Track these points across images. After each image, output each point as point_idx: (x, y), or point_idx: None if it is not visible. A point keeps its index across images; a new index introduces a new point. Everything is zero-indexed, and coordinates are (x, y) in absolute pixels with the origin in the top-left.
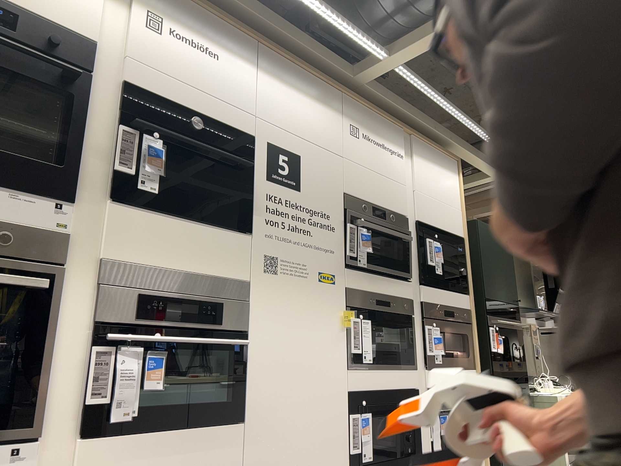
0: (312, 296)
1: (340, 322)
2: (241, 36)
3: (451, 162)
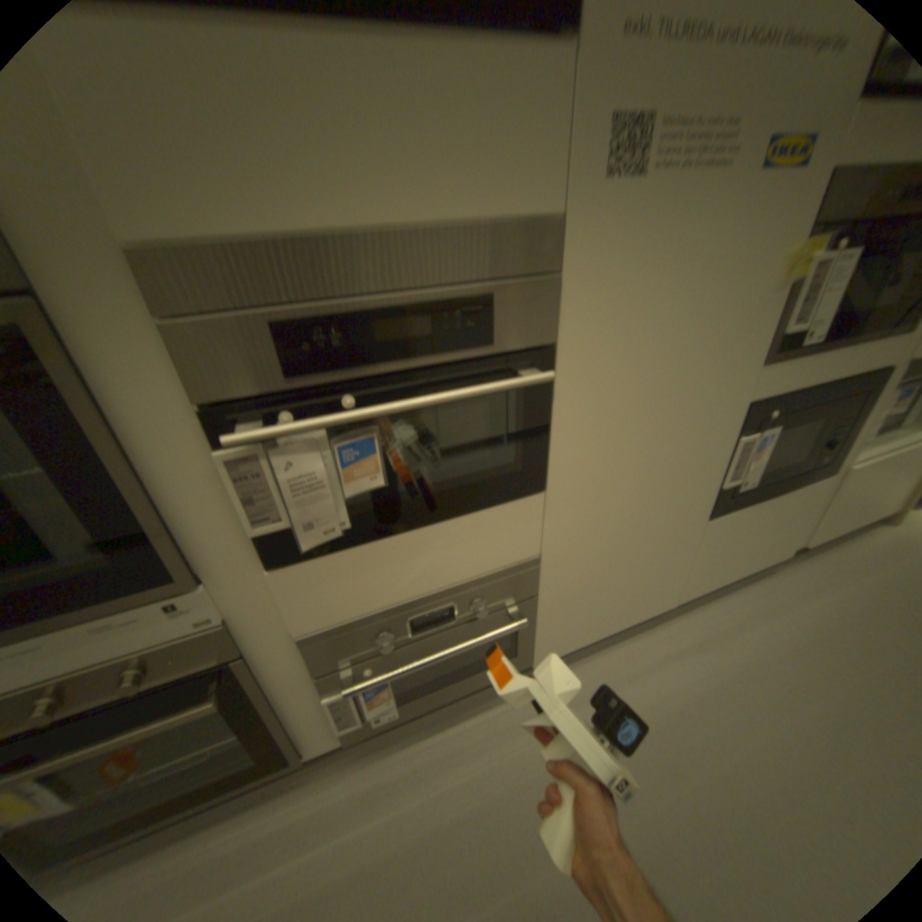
0: (731, 216)
1: (780, 270)
2: None
3: None
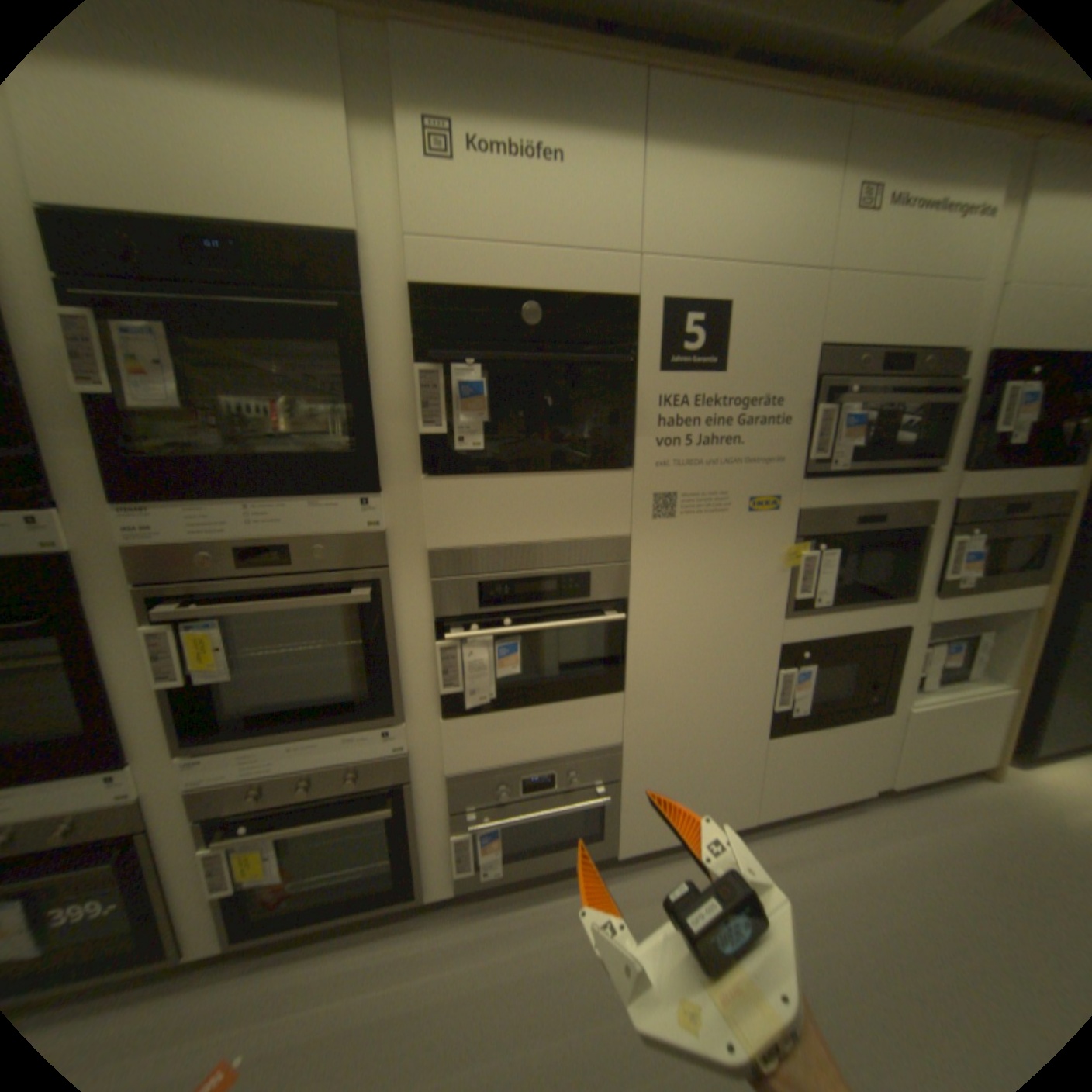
0: (733, 535)
1: (778, 562)
2: (605, 78)
3: None
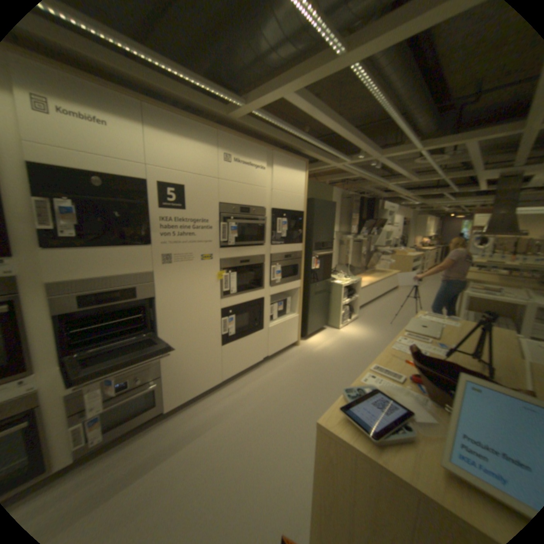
0: (195, 269)
1: (214, 278)
2: (122, 101)
3: (301, 164)
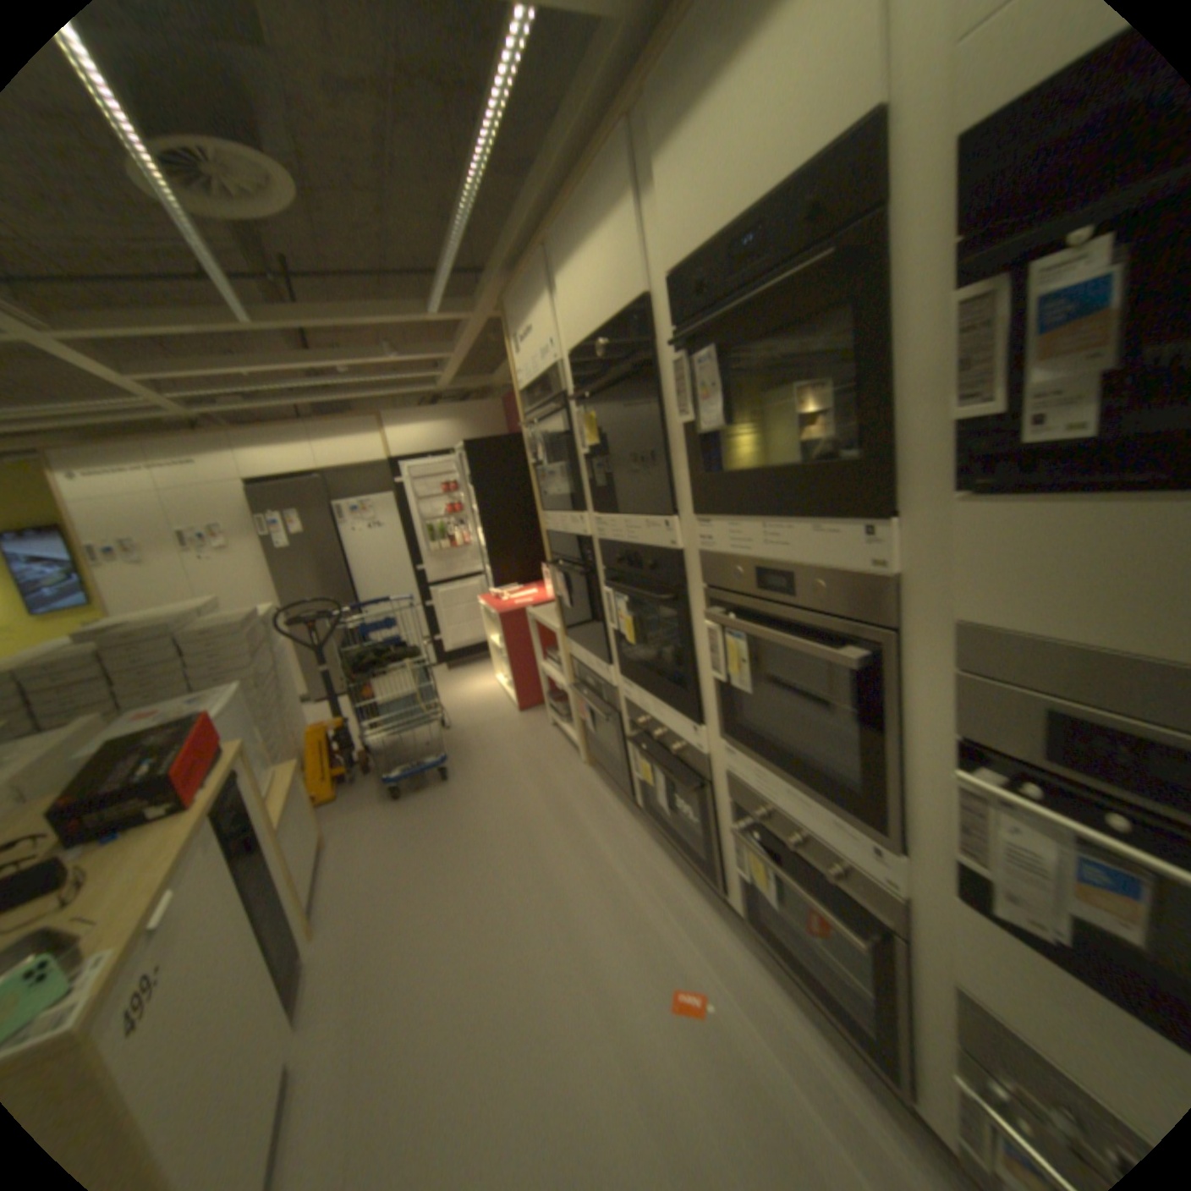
0: None
1: None
2: None
3: None
